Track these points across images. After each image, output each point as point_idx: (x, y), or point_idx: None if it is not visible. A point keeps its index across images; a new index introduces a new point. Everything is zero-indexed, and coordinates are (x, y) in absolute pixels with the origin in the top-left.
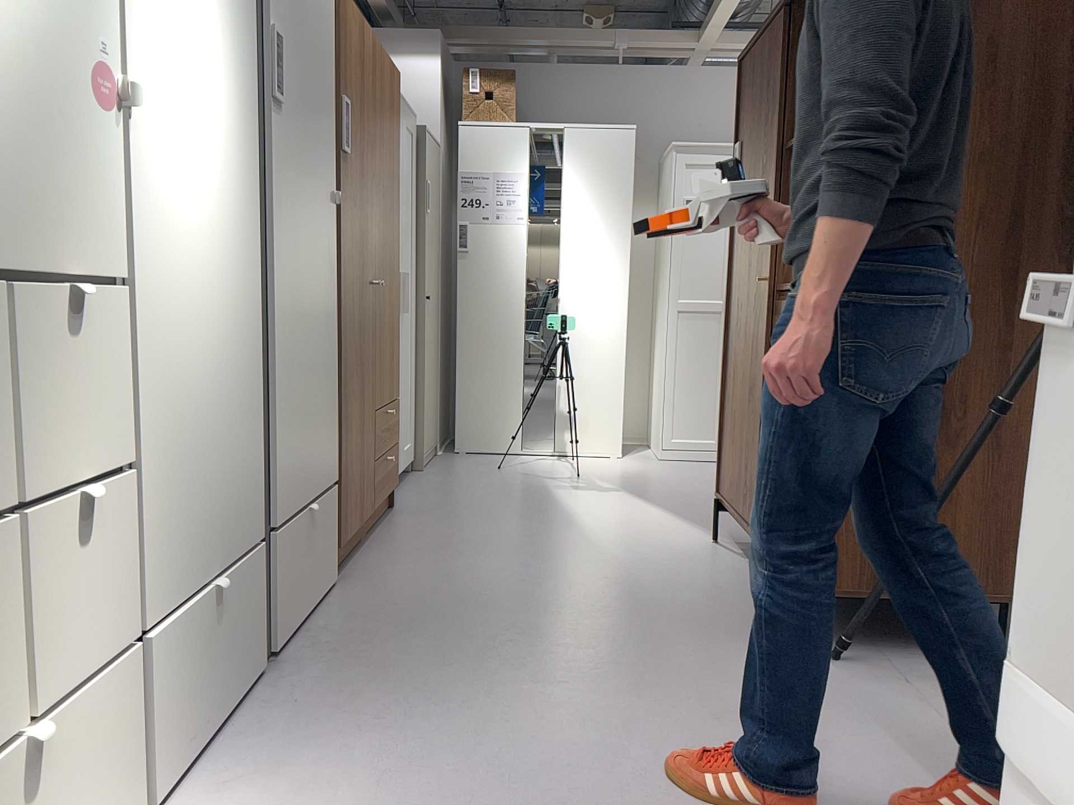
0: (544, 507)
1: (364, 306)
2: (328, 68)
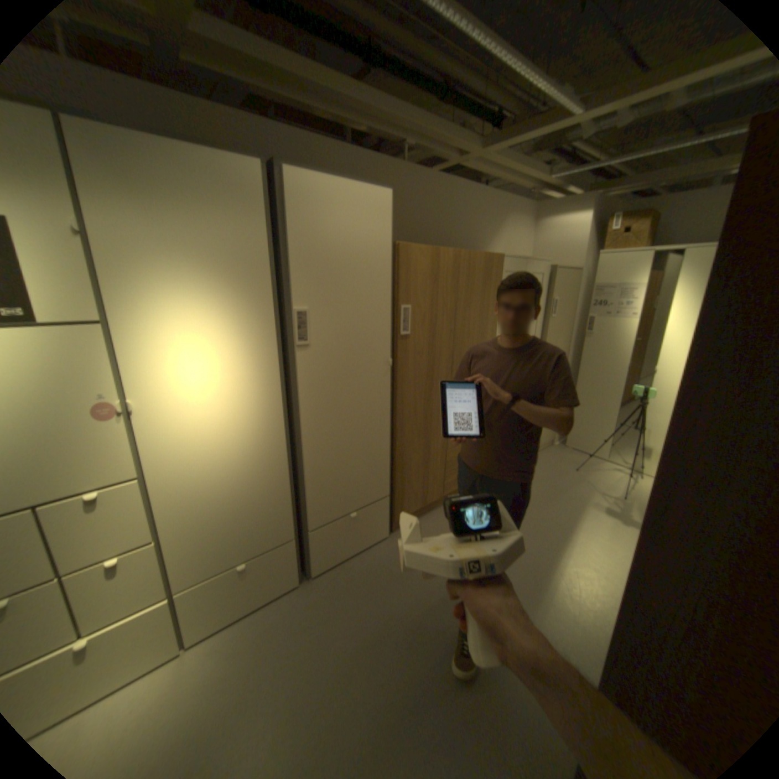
0: (562, 522)
1: (434, 404)
2: (381, 298)
